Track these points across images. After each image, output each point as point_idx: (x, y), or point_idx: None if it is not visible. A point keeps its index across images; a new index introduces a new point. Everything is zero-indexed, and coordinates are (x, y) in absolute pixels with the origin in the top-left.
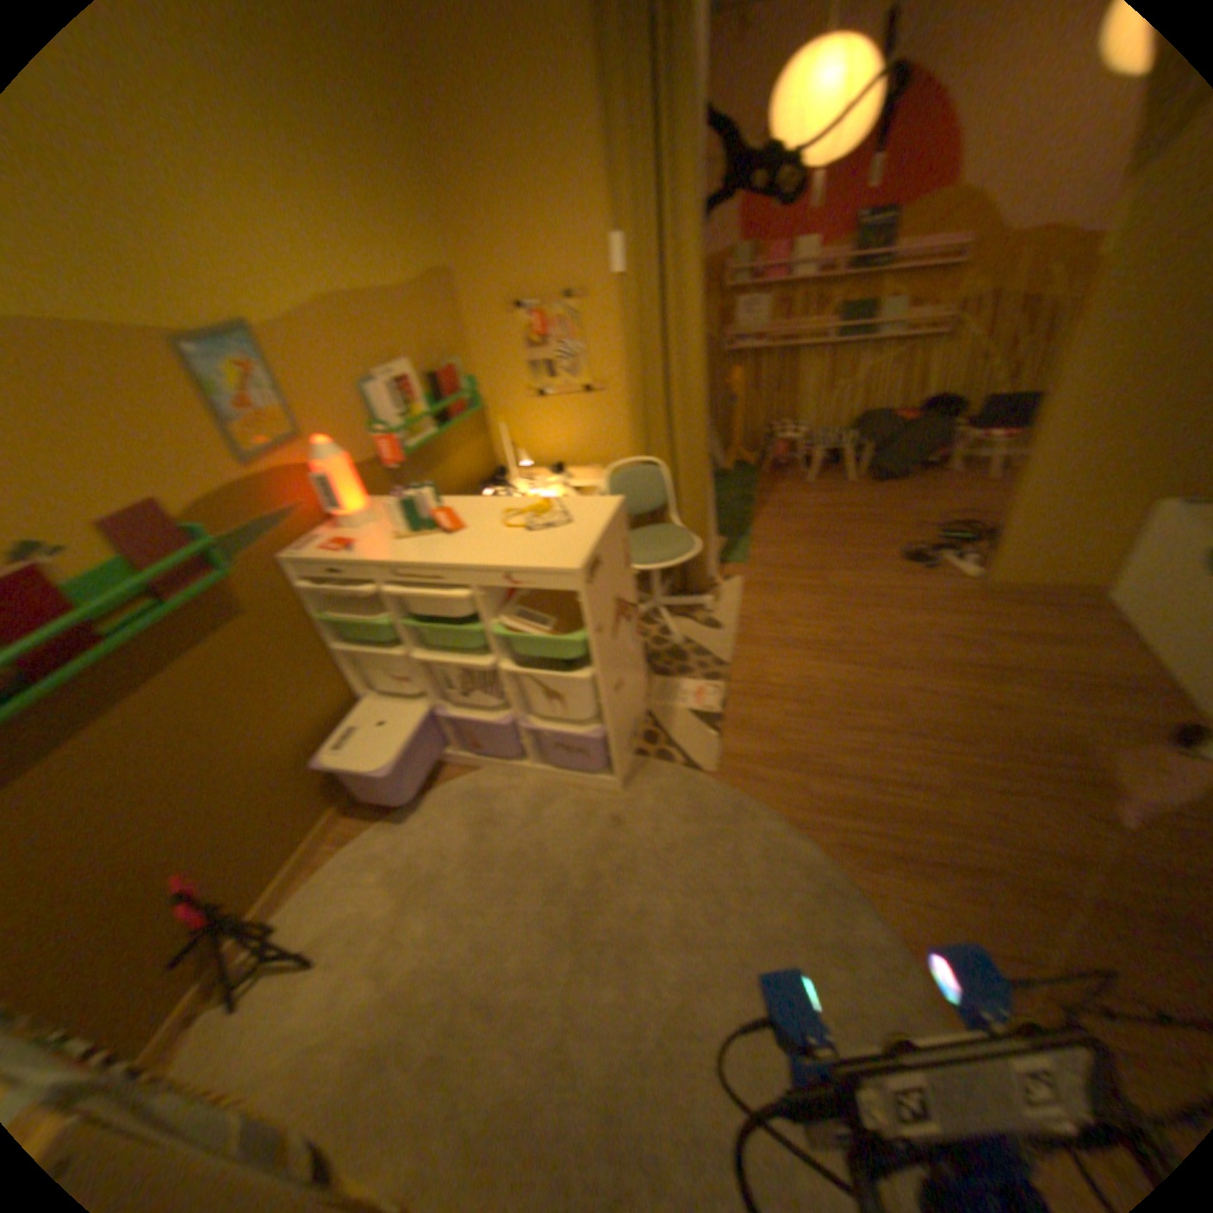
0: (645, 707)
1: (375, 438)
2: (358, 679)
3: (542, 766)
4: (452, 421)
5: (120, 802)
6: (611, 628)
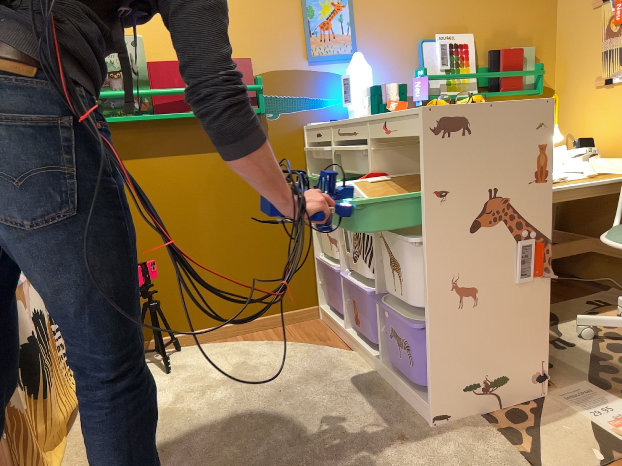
0: (532, 389)
1: (414, 80)
2: (317, 238)
3: (385, 367)
4: (498, 92)
5: (156, 203)
6: (463, 214)
